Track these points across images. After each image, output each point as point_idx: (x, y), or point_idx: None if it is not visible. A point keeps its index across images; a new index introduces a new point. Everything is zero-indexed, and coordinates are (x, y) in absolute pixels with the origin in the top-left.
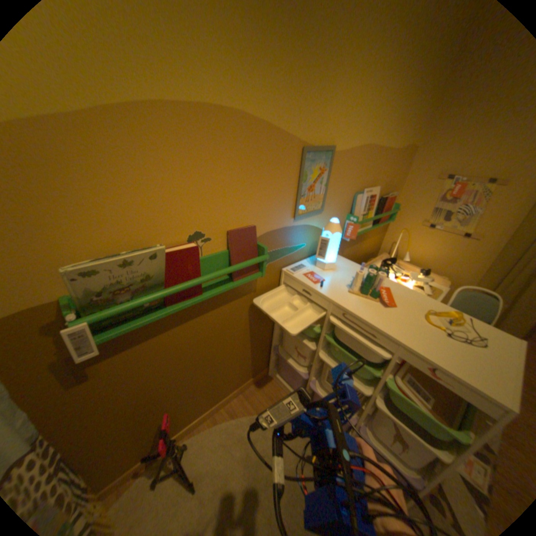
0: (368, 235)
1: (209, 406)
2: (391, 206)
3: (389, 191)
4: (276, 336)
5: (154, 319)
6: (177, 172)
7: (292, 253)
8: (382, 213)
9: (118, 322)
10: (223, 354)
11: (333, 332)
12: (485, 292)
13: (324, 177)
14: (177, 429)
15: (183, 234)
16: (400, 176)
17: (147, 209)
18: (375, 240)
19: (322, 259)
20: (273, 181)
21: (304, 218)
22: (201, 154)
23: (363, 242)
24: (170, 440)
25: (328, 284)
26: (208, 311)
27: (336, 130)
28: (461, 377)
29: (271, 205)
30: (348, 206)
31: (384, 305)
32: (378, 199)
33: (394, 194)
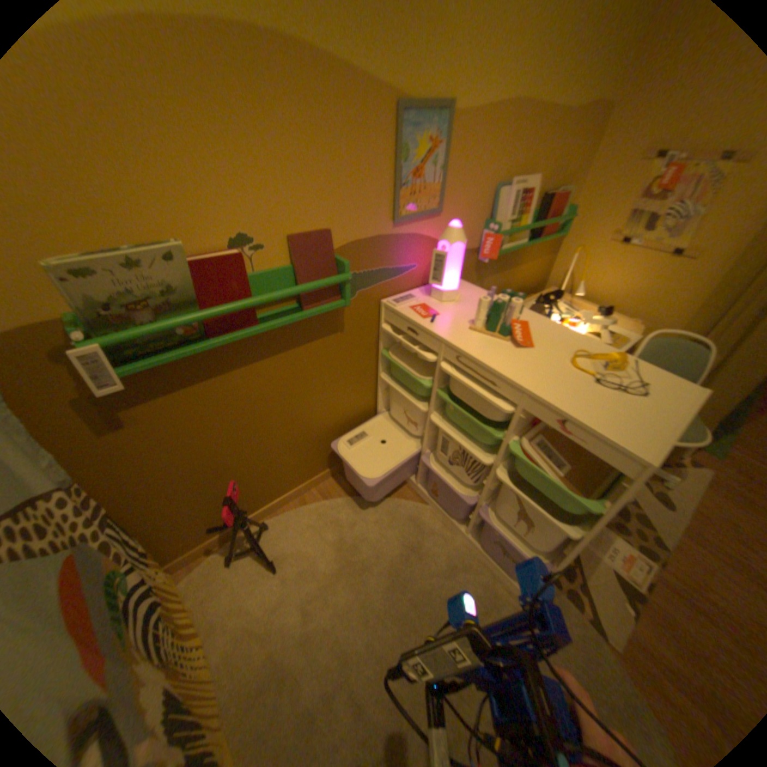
0: (524, 257)
1: (295, 482)
2: (561, 209)
3: (558, 184)
4: (382, 399)
5: (192, 352)
6: (195, 138)
7: (395, 278)
8: (545, 221)
9: (146, 353)
10: (305, 416)
11: (450, 387)
12: (692, 339)
13: (439, 155)
14: (255, 506)
15: (220, 236)
16: (579, 159)
17: (160, 196)
18: (538, 267)
19: (438, 287)
20: (351, 159)
21: (410, 222)
22: (228, 109)
23: (516, 268)
24: (247, 518)
25: (441, 319)
26: (274, 354)
27: (454, 72)
28: (594, 428)
29: (352, 198)
30: (486, 208)
31: (515, 344)
32: (539, 198)
33: (567, 189)
